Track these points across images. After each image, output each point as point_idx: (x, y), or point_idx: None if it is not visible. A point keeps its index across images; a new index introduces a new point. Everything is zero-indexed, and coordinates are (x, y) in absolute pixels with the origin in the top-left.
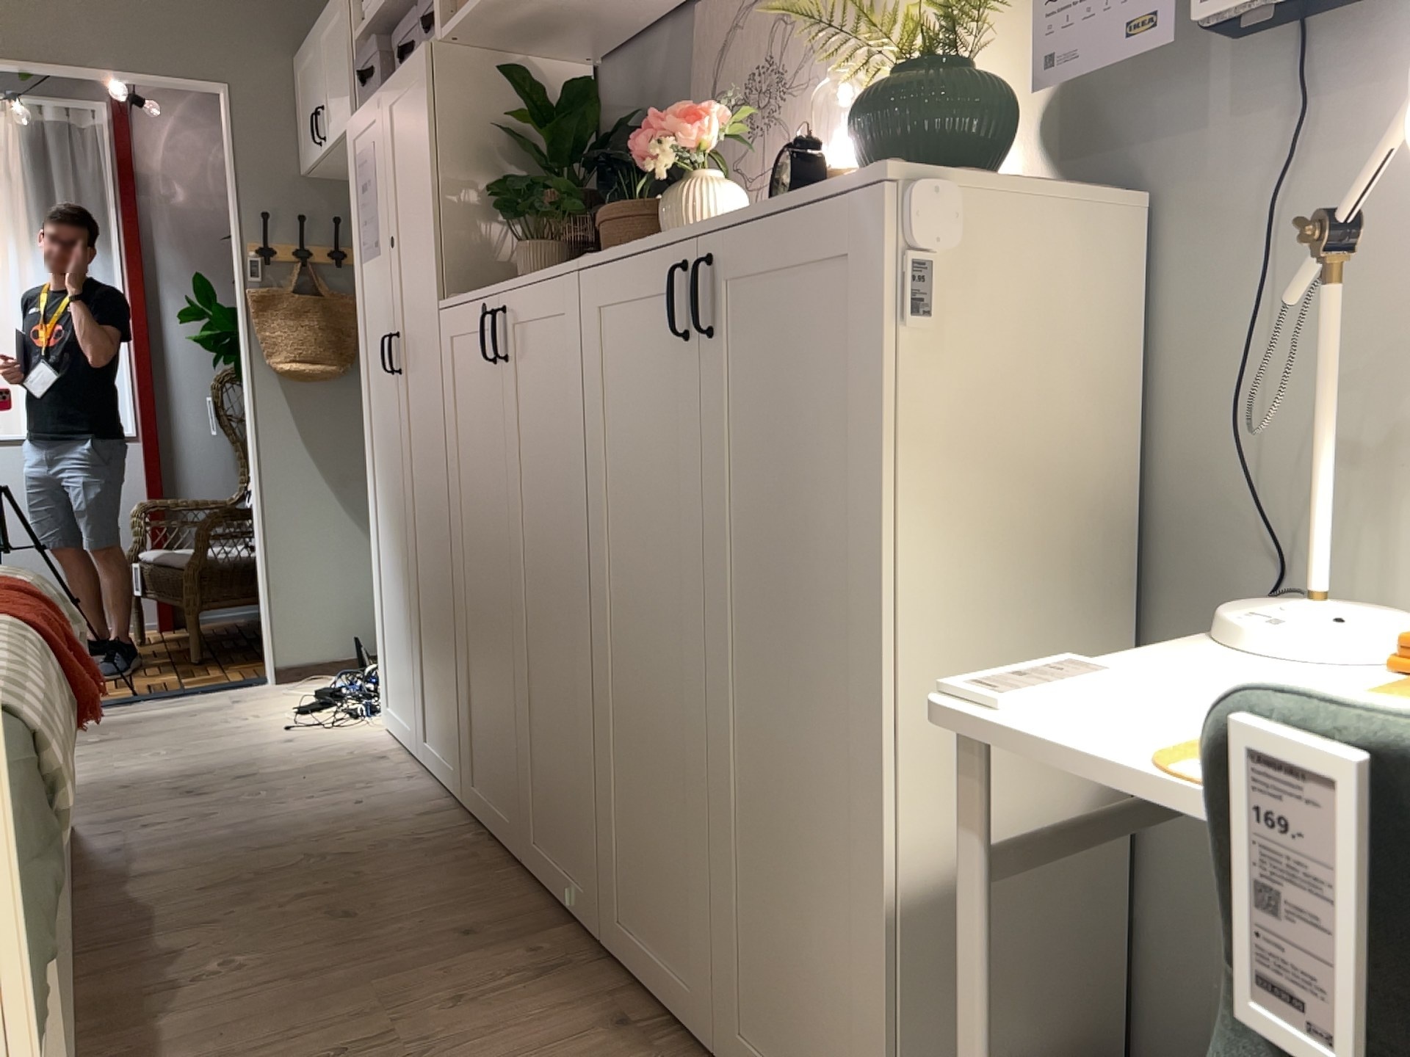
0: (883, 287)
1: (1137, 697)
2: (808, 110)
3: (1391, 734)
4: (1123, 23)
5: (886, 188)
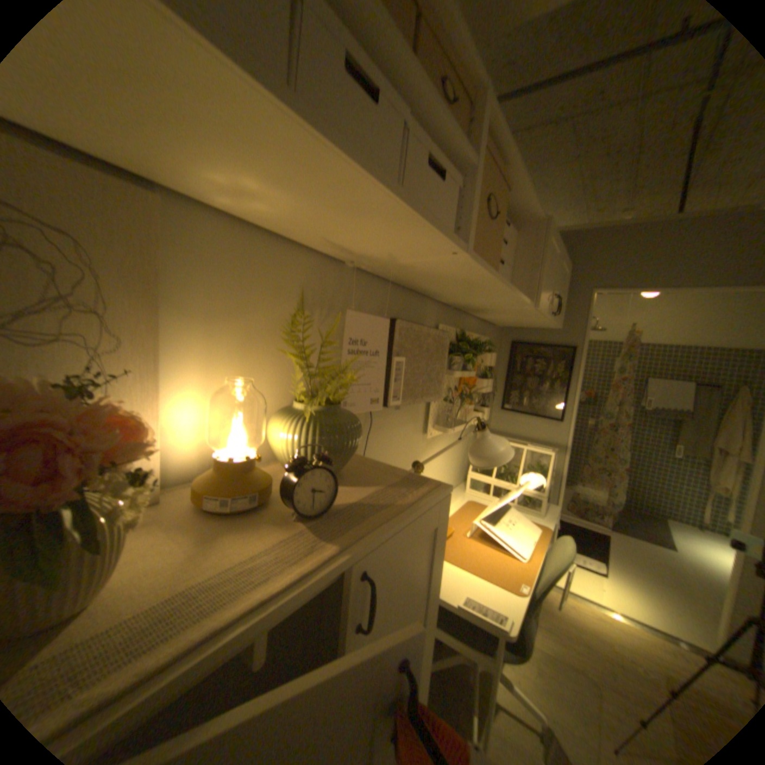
0: (445, 532)
1: (472, 596)
2: (70, 365)
3: (566, 559)
4: (366, 396)
5: (448, 494)
